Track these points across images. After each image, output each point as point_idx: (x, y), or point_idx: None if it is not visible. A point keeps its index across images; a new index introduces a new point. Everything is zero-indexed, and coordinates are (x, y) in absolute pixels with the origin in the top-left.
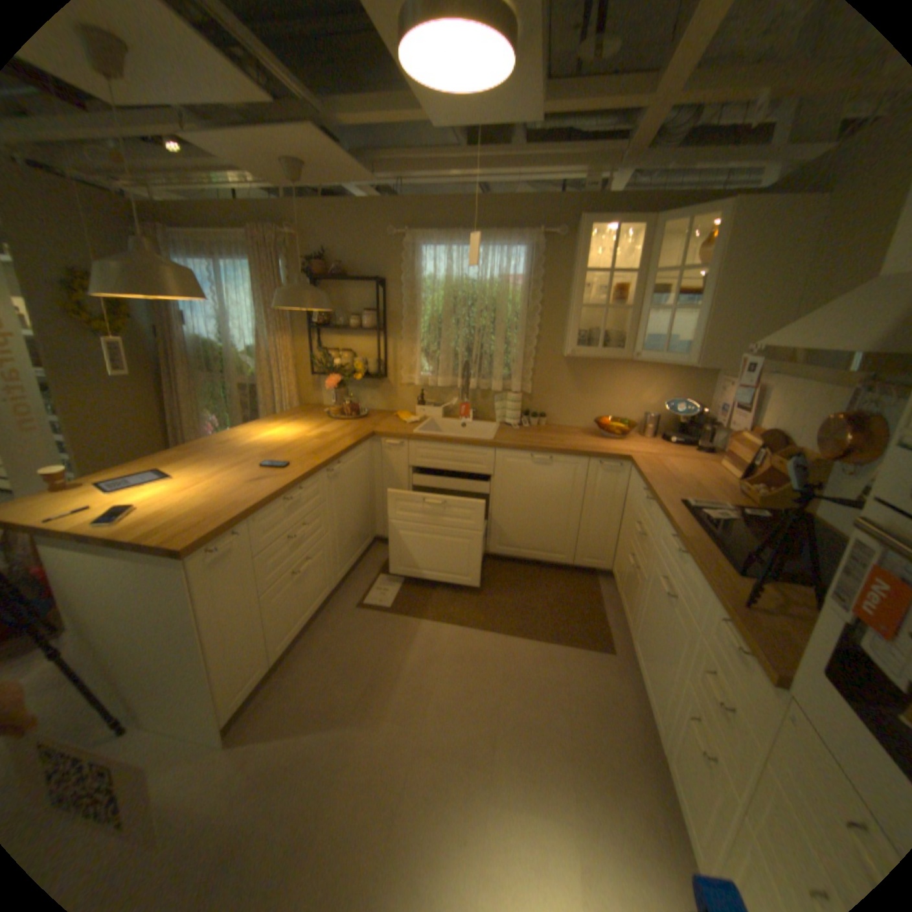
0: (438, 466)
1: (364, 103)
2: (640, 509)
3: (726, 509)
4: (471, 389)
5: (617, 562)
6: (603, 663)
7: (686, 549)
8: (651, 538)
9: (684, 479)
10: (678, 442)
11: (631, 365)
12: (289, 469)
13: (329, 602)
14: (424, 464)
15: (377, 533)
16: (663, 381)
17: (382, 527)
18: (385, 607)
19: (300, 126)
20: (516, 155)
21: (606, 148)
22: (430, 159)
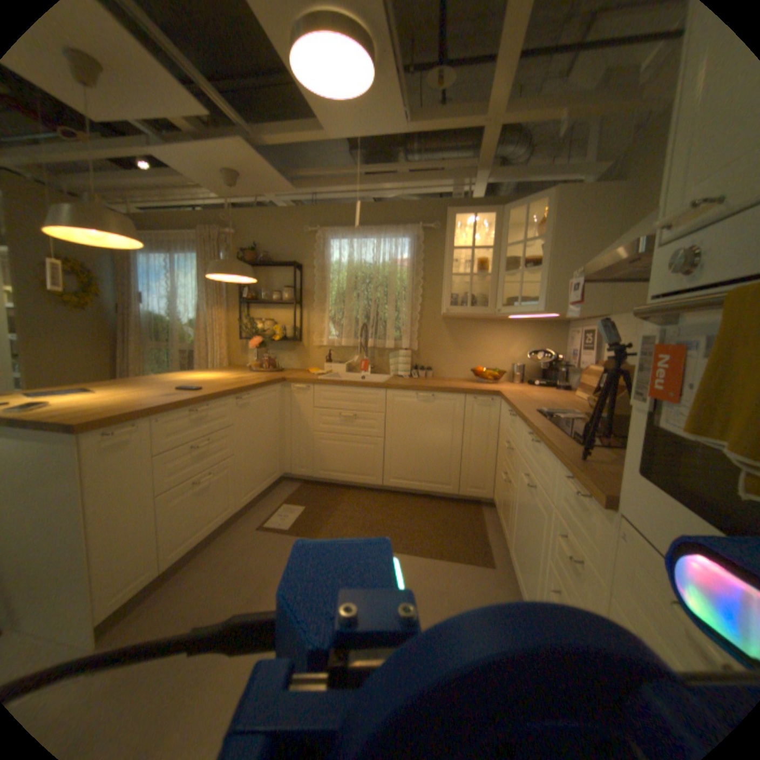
0: (338, 406)
1: (282, 127)
2: (507, 431)
3: (573, 413)
4: (369, 348)
5: (496, 488)
6: (482, 575)
7: (538, 439)
8: (515, 449)
9: (541, 401)
10: (540, 384)
11: (497, 326)
12: (200, 391)
13: (232, 525)
14: (326, 405)
15: (285, 470)
16: (524, 338)
17: (289, 465)
18: (282, 529)
19: (232, 138)
20: (399, 174)
21: (462, 164)
22: (336, 178)
